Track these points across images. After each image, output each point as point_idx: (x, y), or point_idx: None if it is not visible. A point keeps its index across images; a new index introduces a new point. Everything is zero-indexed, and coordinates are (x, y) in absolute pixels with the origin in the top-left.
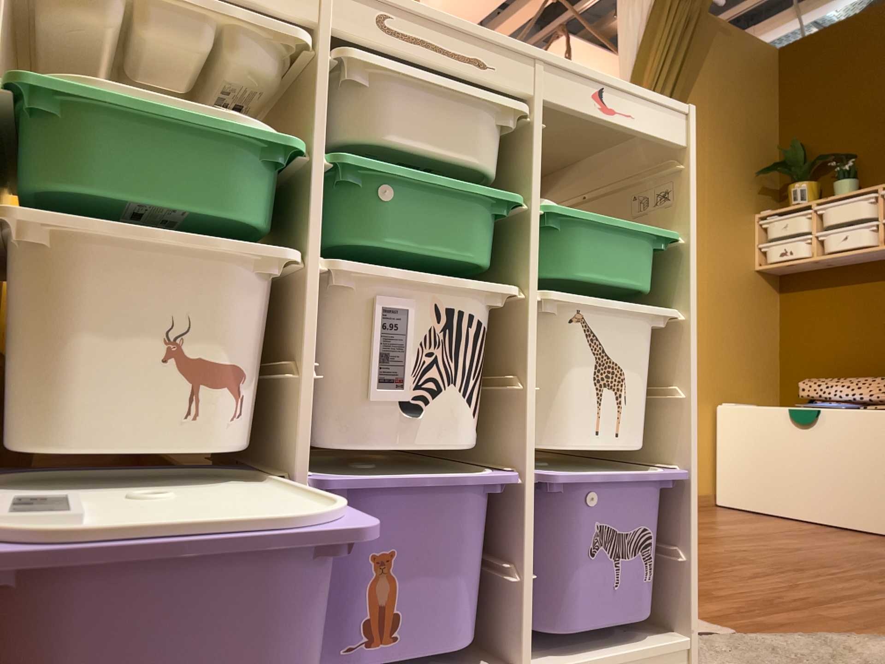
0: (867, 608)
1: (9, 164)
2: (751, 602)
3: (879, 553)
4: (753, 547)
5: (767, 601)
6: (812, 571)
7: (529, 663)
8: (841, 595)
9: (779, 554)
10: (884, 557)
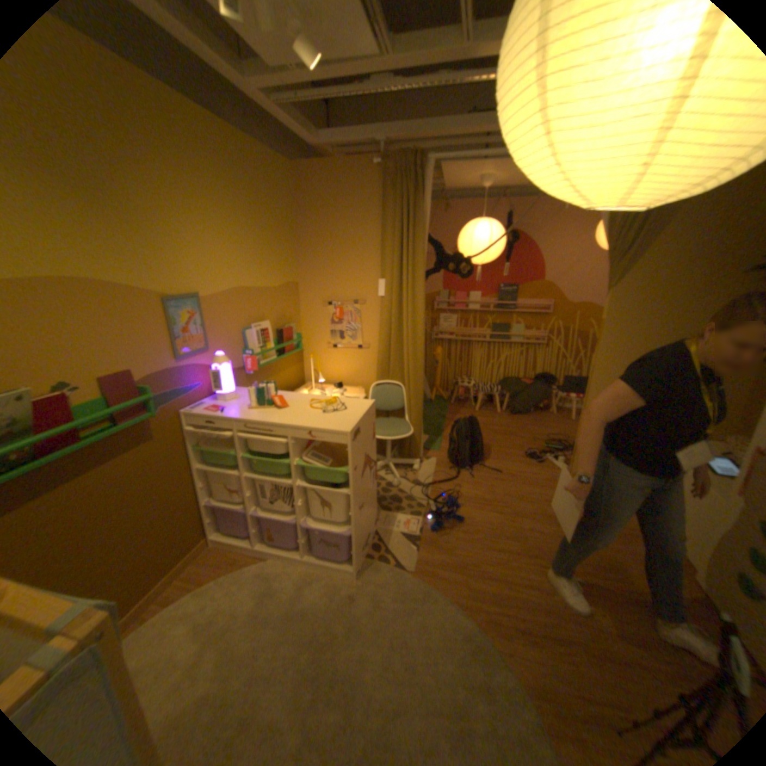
0: (496, 598)
1: (199, 454)
2: (454, 568)
3: (630, 576)
4: (552, 537)
5: (463, 571)
6: (536, 567)
7: (307, 560)
8: (507, 586)
9: (553, 548)
10: (621, 580)
